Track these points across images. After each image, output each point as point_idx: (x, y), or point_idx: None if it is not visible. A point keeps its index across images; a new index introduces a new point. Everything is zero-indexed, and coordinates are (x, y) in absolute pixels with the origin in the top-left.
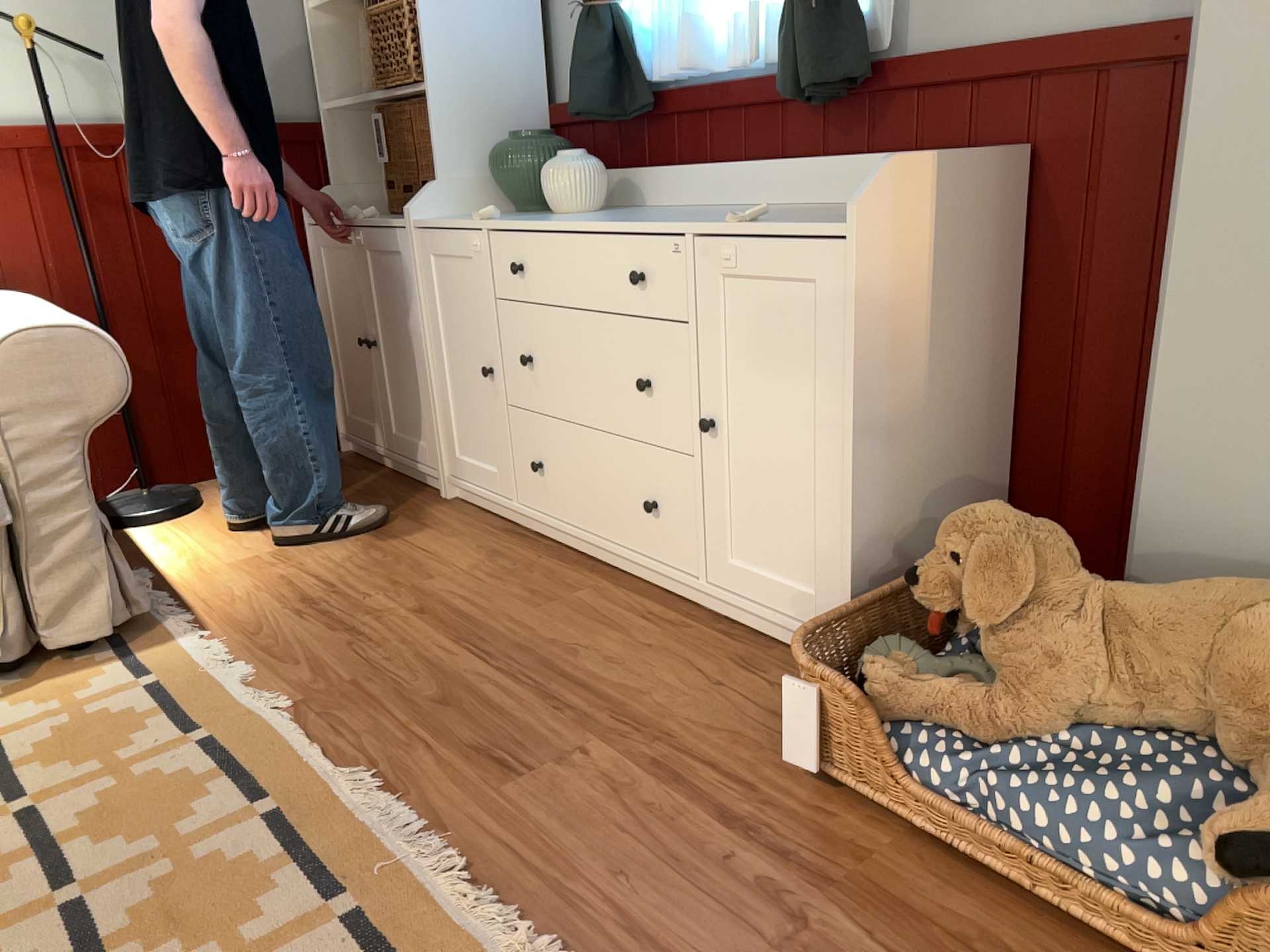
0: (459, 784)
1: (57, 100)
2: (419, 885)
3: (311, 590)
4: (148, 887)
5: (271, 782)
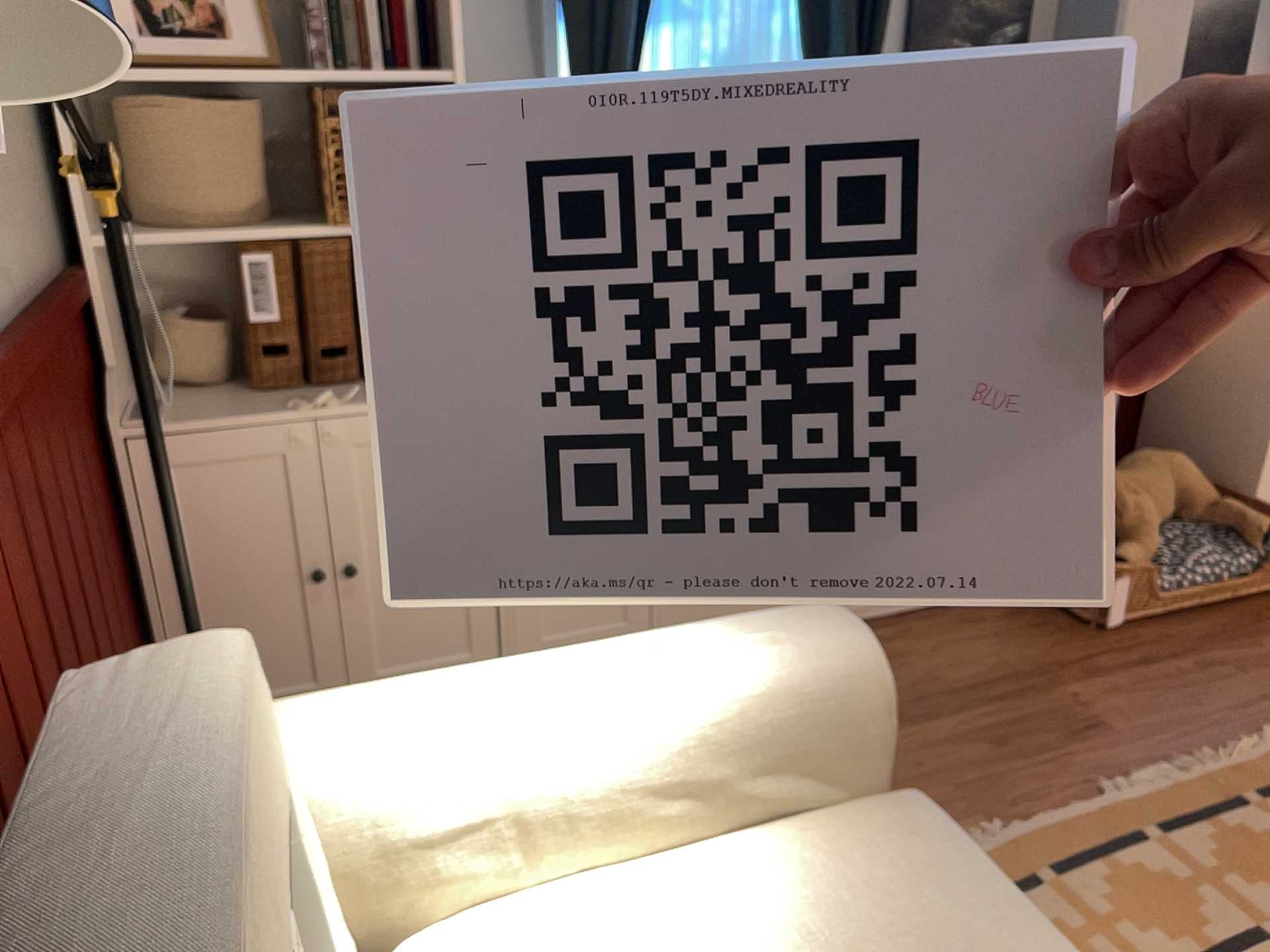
0: (1114, 748)
1: None
2: (1228, 770)
3: None
4: (1257, 892)
5: (1121, 832)
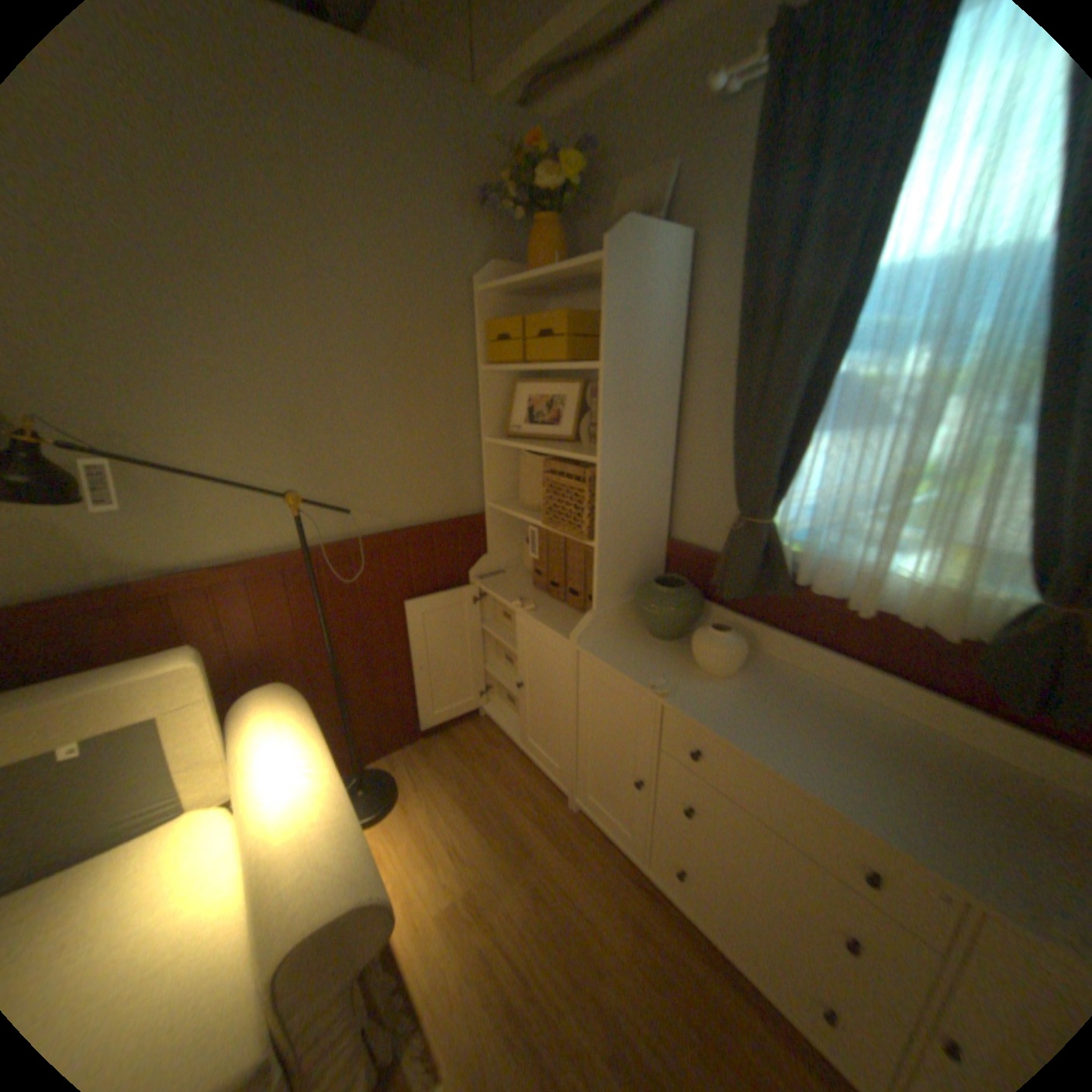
0: None
1: (309, 526)
2: None
3: (510, 991)
4: None
5: None
